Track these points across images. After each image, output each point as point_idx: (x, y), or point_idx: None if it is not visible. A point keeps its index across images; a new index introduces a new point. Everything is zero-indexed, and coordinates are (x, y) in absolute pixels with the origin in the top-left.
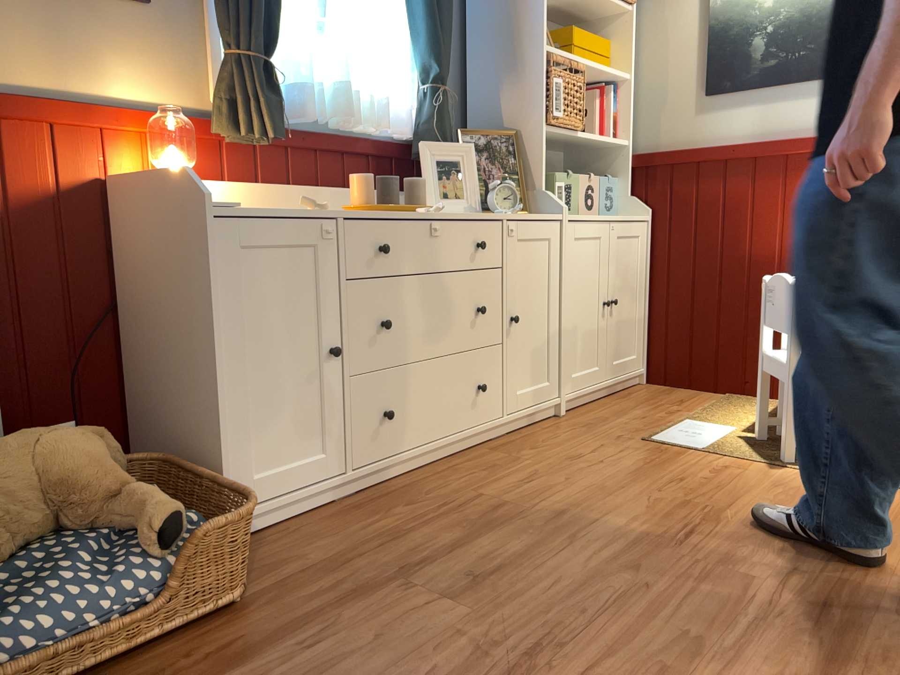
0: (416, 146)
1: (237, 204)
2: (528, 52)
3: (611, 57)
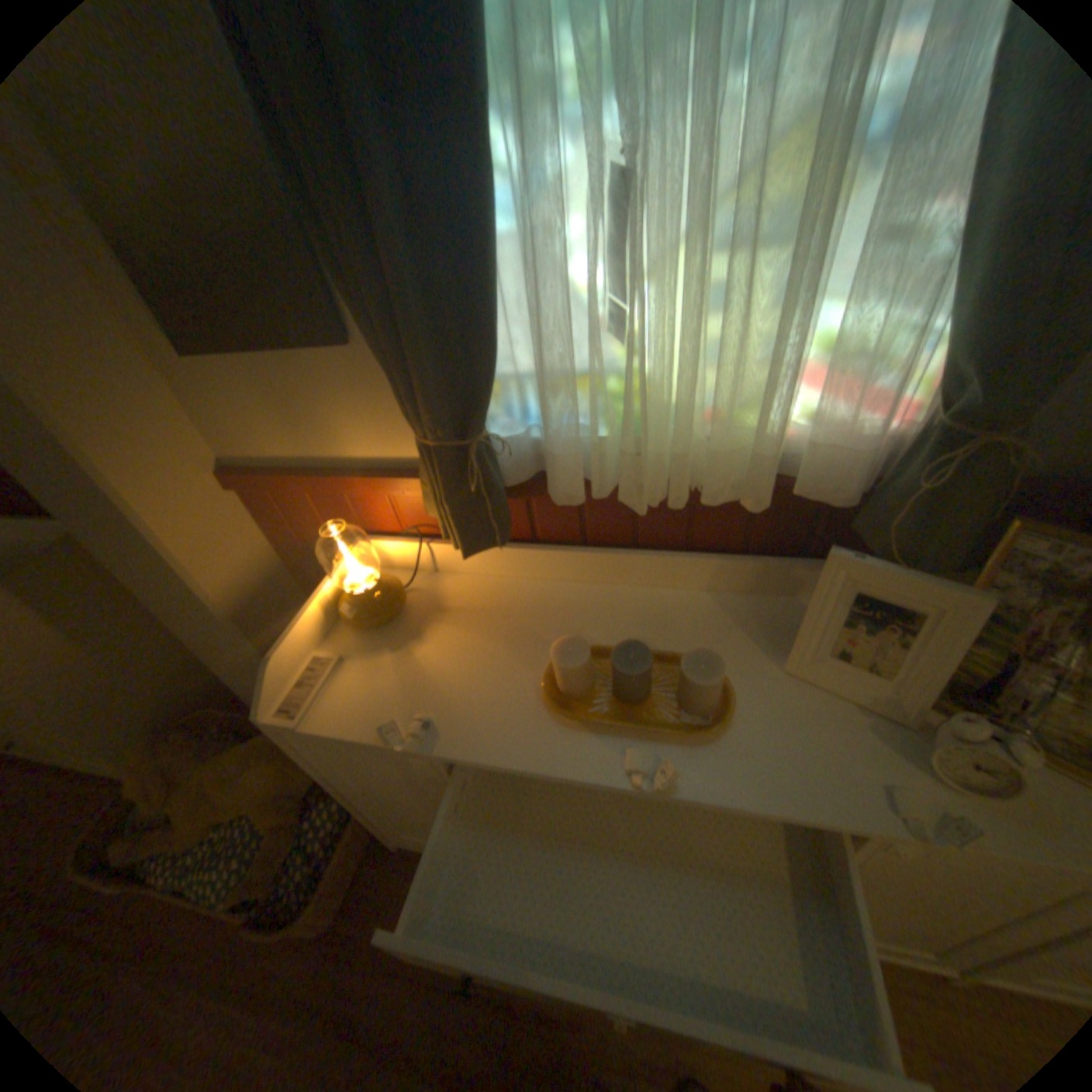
0: (867, 520)
1: (297, 725)
2: None
3: None
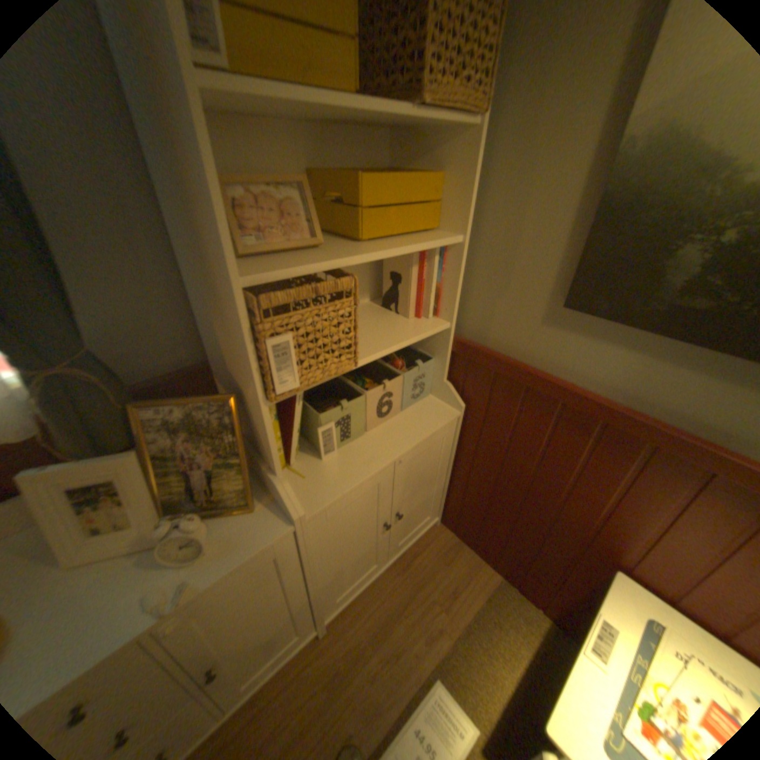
0: (60, 438)
1: None
2: (222, 281)
3: (445, 200)
